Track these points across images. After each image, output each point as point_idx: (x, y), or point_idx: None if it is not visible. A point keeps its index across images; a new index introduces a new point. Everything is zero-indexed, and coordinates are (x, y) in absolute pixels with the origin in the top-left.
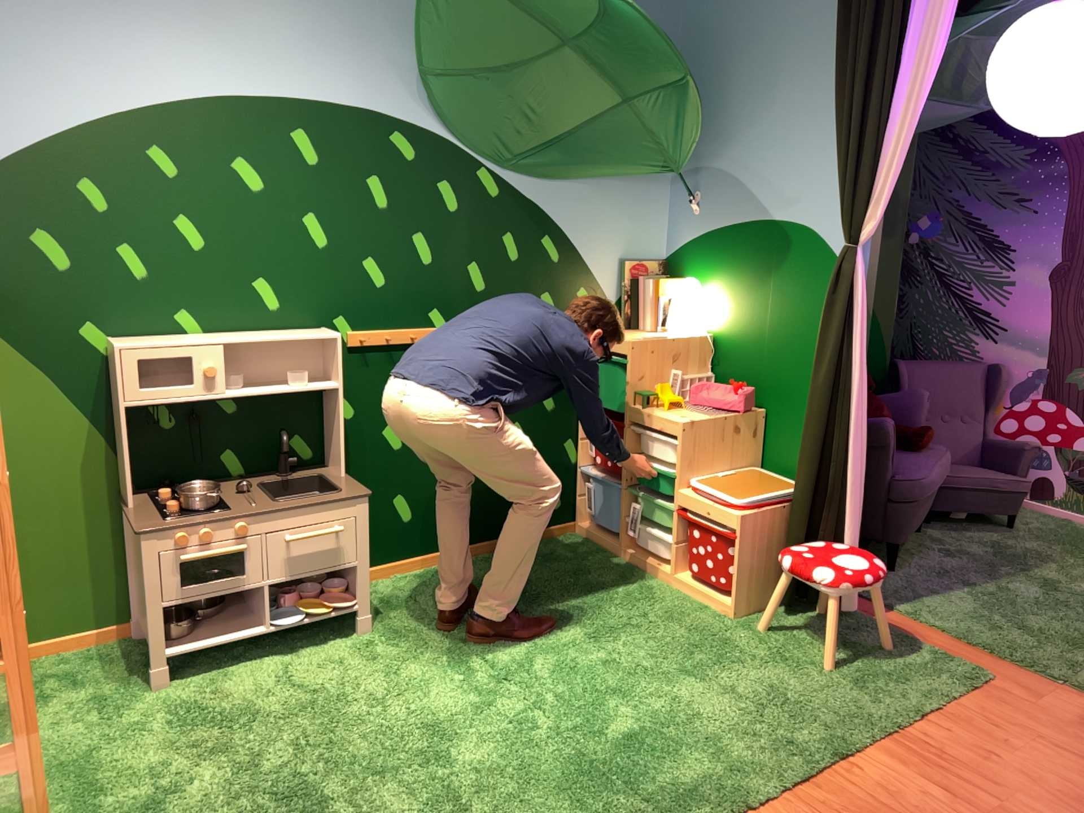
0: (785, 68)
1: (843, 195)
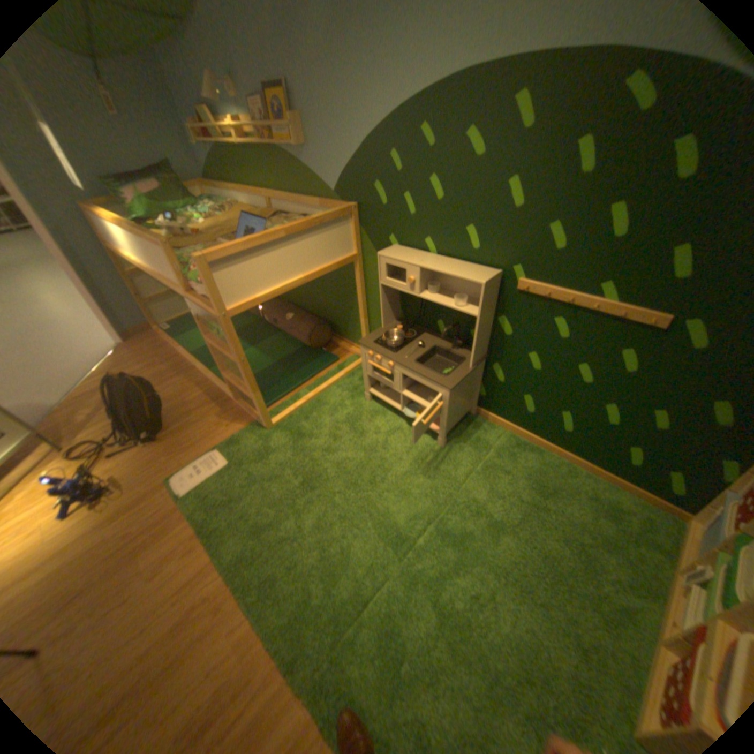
0: None
1: None
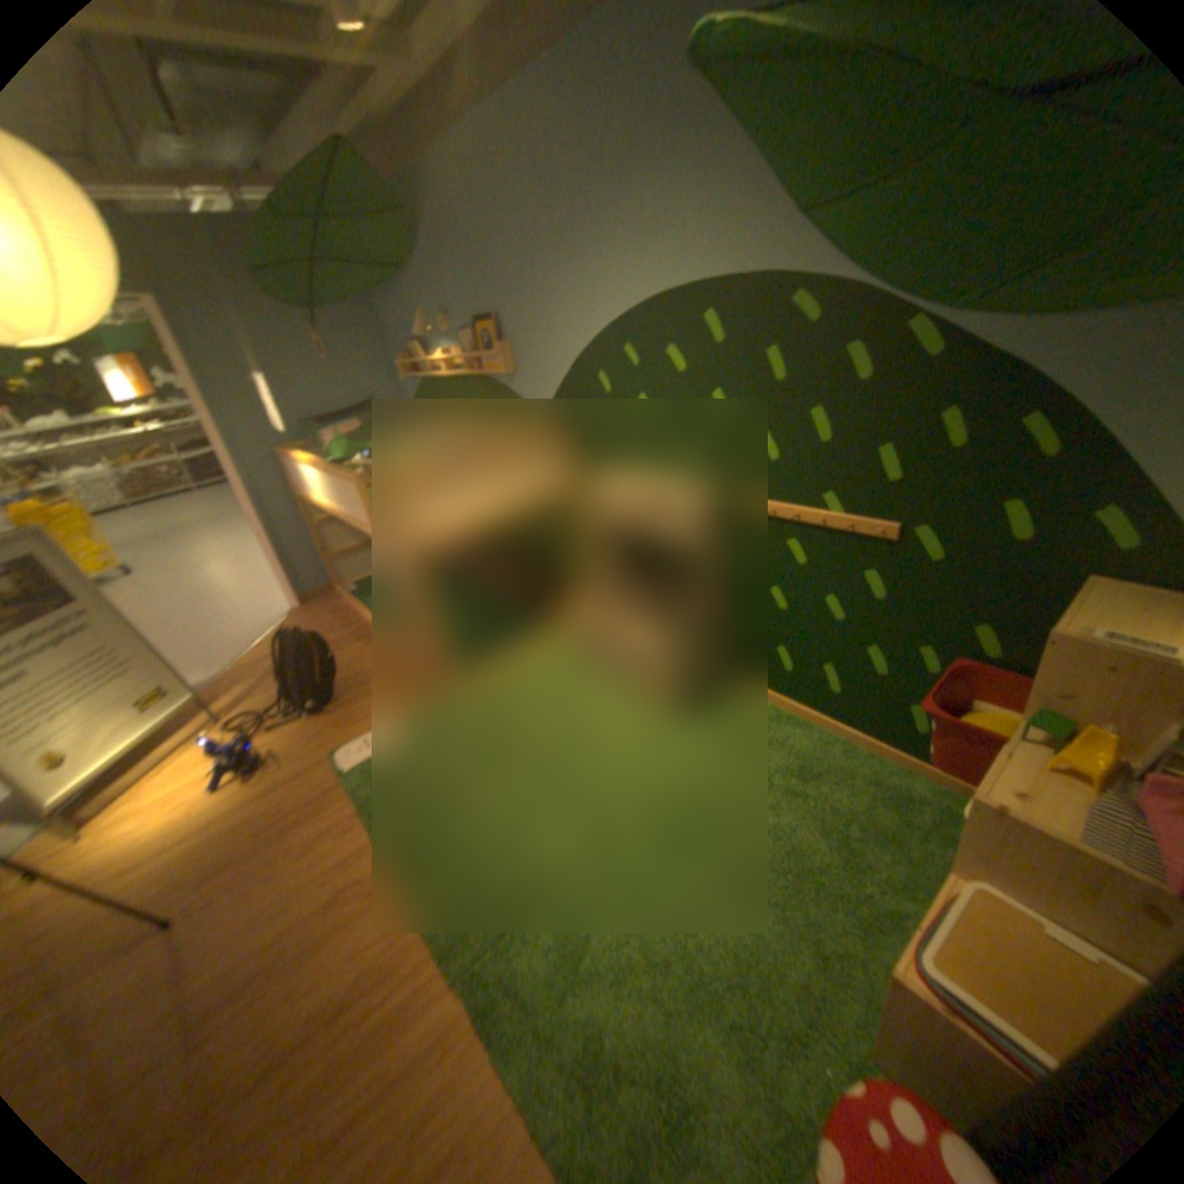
0: None
1: None
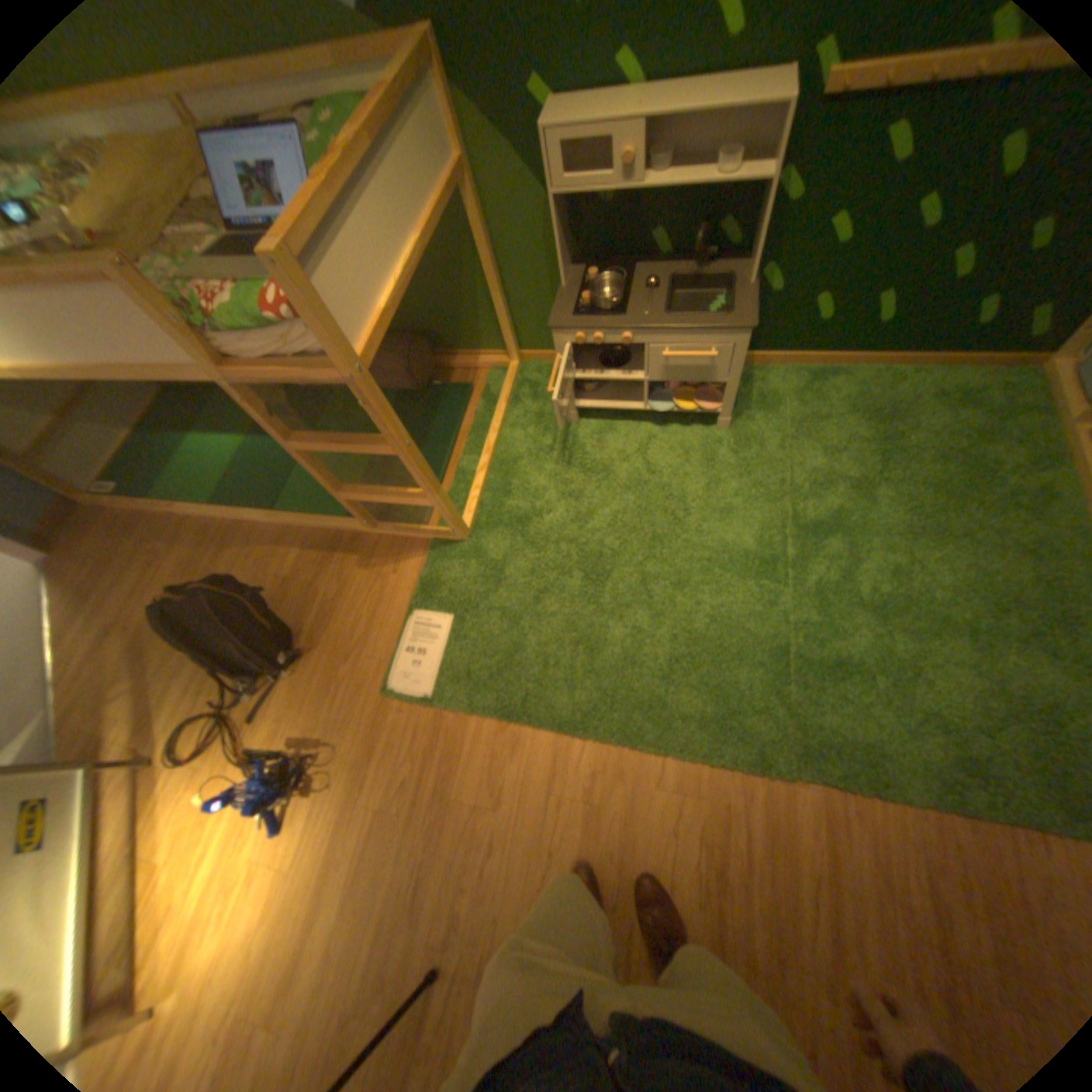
0: None
1: None
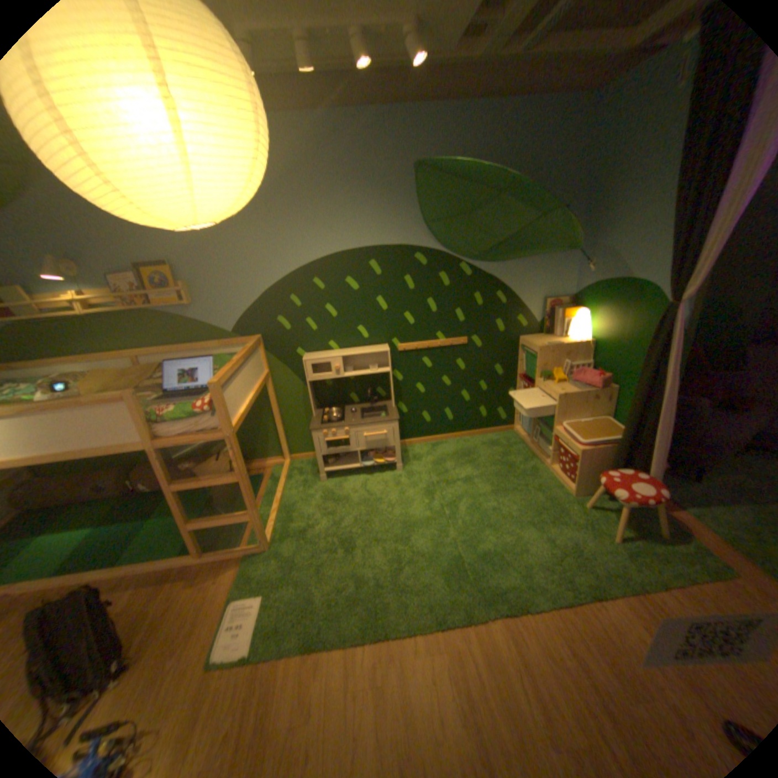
0: (652, 179)
1: (680, 266)
